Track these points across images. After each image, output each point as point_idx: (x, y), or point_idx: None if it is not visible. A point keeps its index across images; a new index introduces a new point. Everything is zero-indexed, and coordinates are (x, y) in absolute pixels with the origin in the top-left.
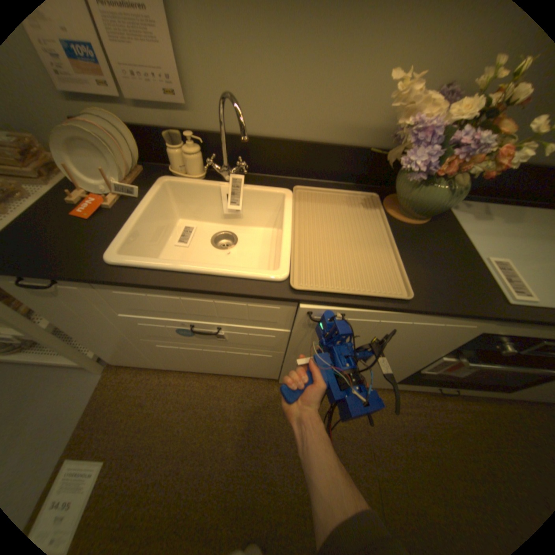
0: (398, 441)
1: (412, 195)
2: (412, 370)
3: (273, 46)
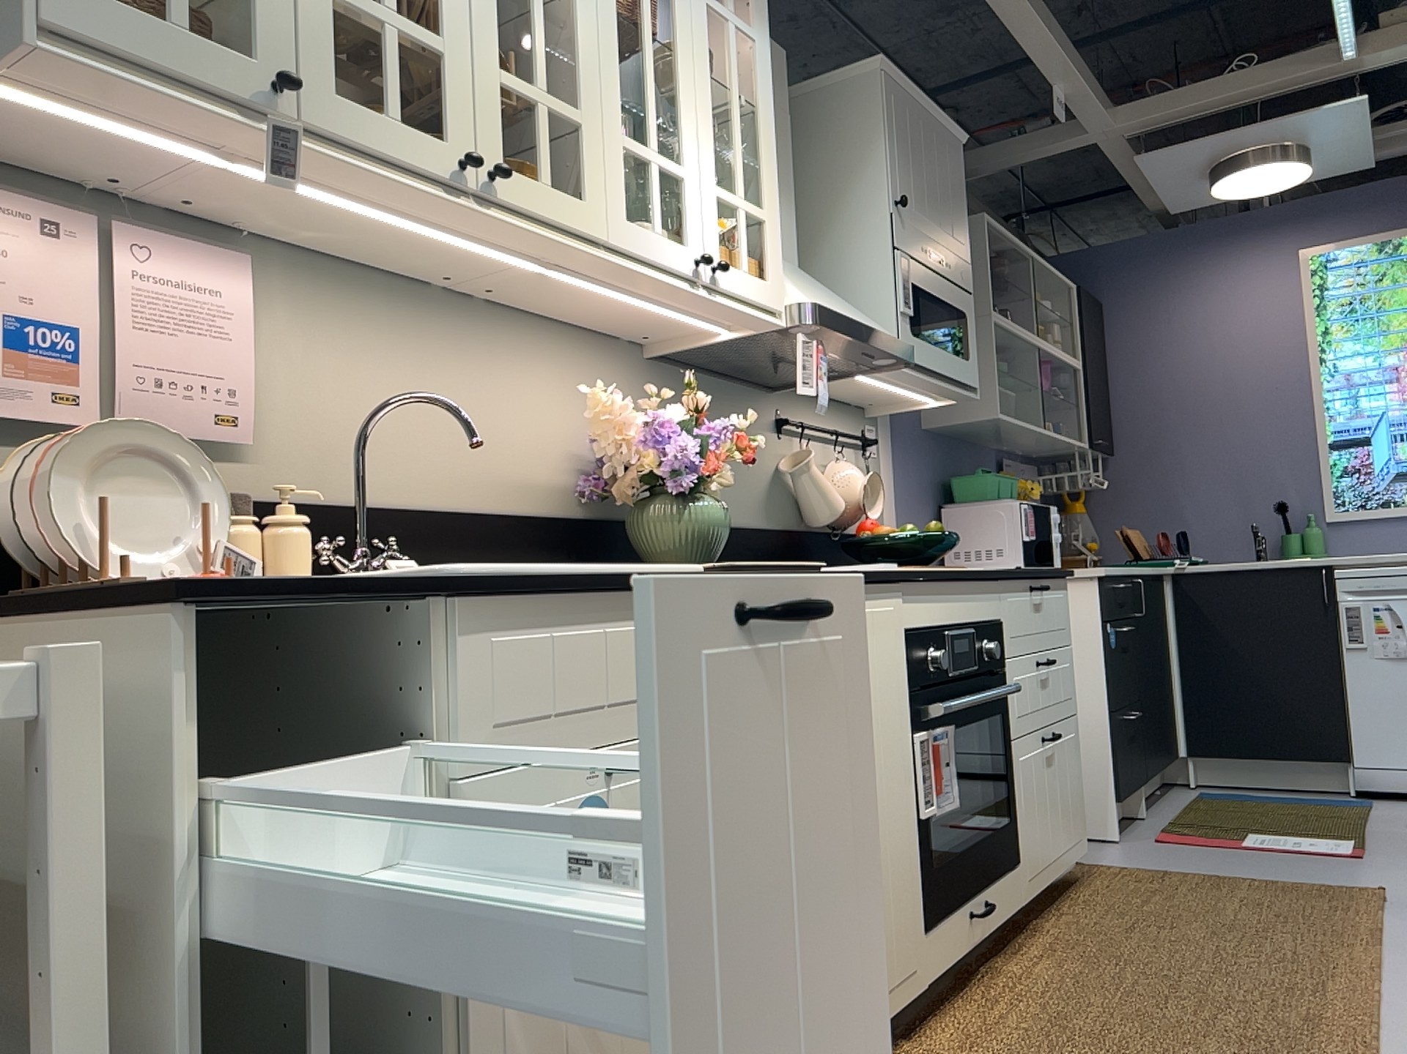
0: (1052, 1046)
1: (684, 527)
2: (912, 821)
3: (400, 370)
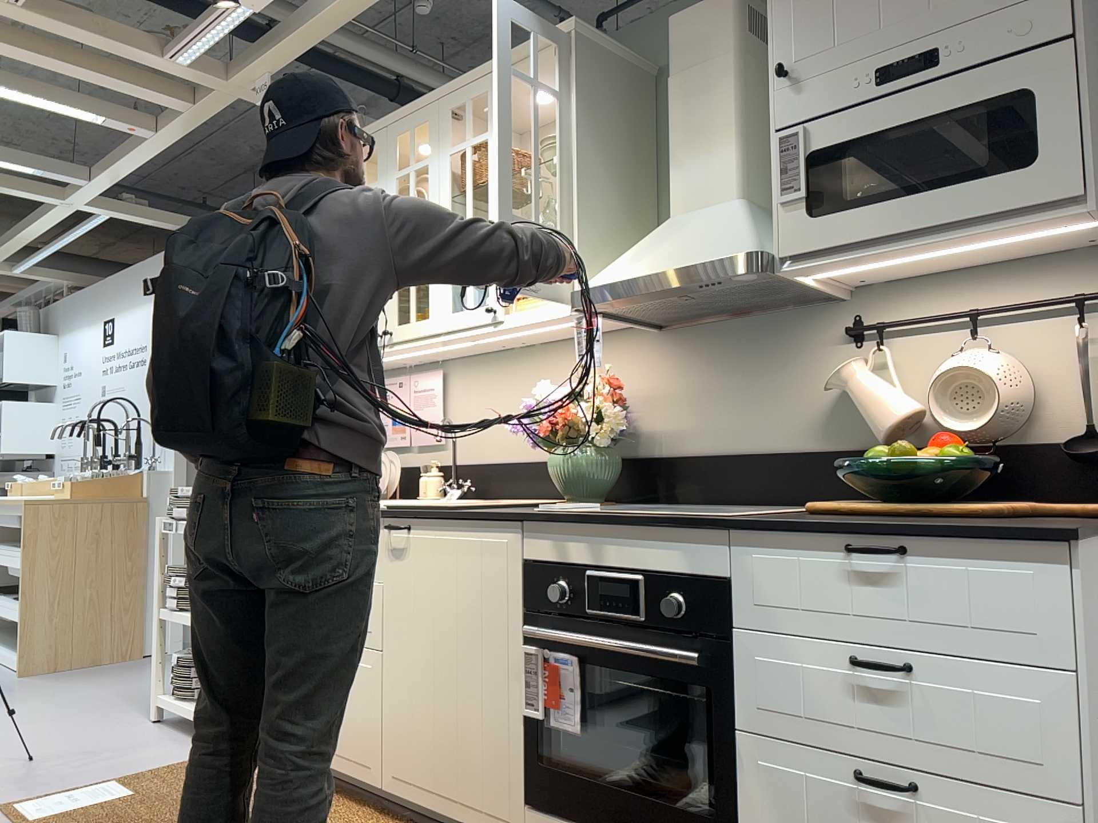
0: None
1: (550, 470)
2: (513, 710)
3: (498, 395)
